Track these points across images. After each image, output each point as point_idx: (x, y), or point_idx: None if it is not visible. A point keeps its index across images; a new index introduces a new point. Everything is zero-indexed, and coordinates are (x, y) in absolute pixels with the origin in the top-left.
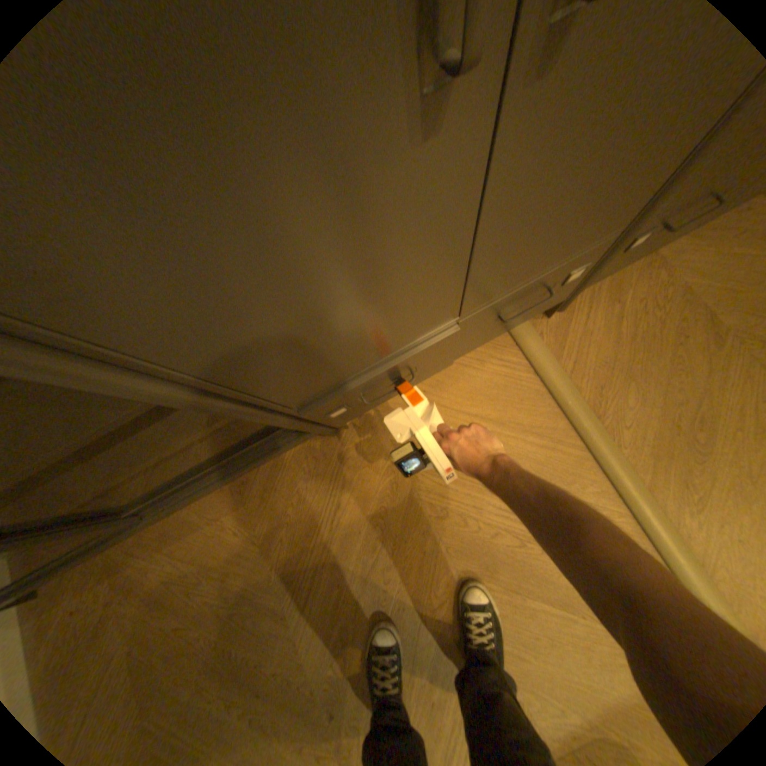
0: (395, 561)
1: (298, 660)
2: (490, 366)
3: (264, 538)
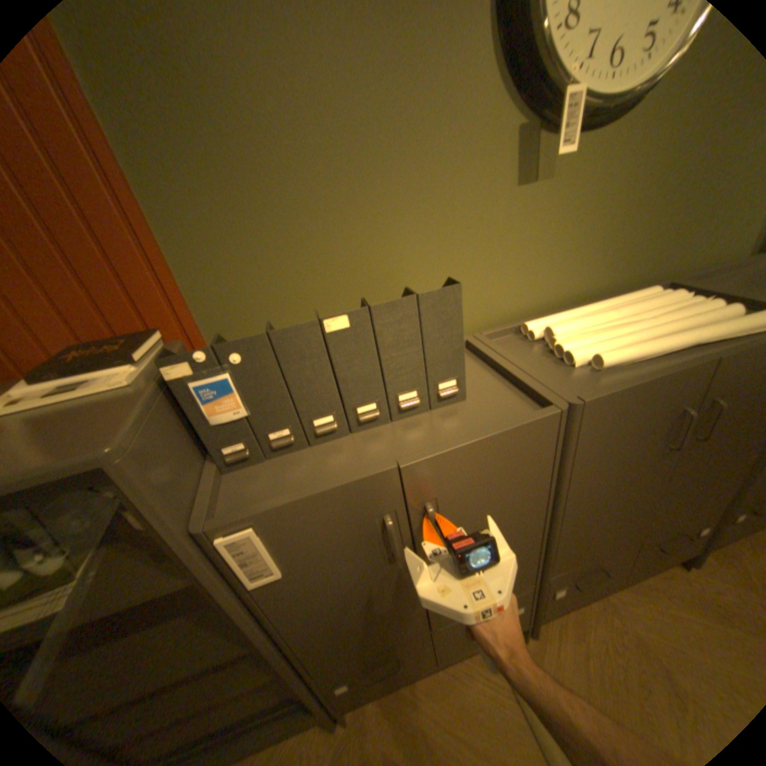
0: None
1: None
2: (477, 684)
3: None
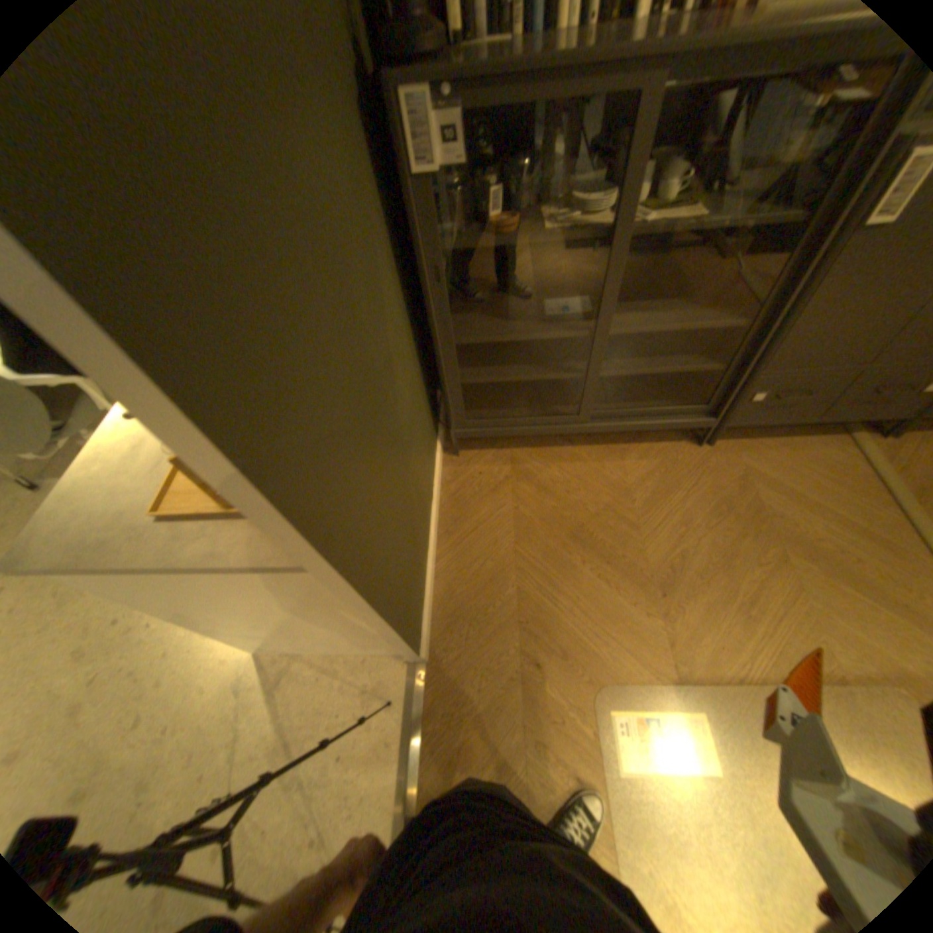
0: (735, 529)
1: (645, 556)
2: (833, 450)
3: (634, 483)
